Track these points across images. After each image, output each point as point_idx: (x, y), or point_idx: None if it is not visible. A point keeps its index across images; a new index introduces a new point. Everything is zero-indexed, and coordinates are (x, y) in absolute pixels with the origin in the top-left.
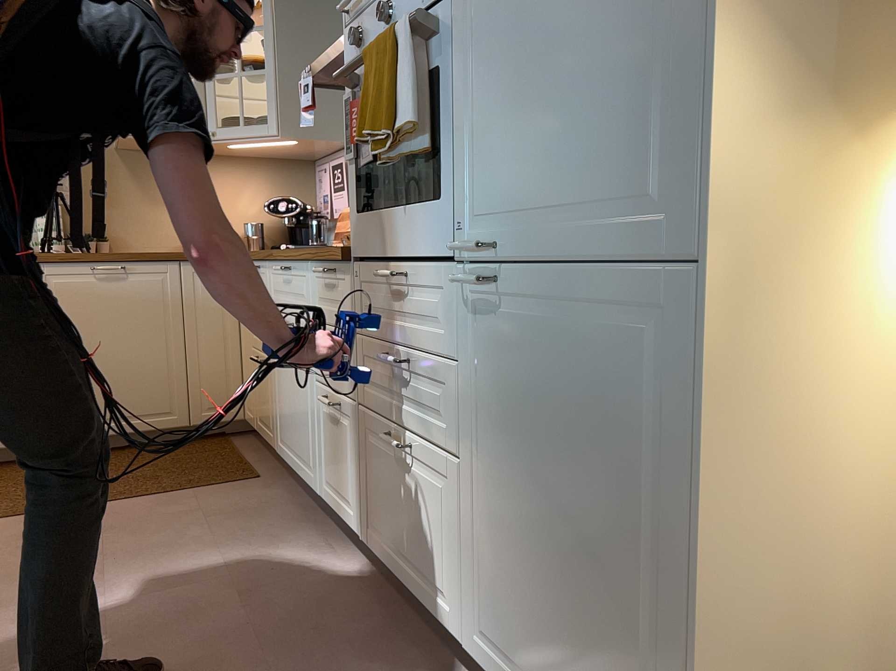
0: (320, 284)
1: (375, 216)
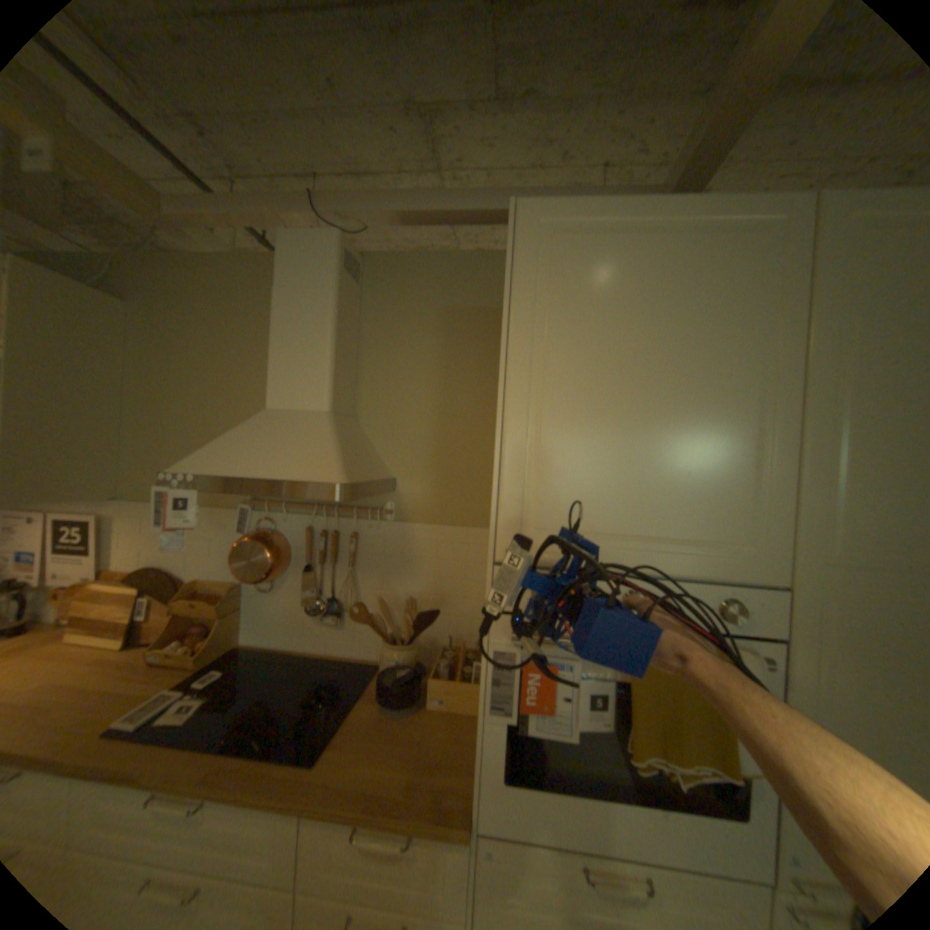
0: (339, 845)
1: (563, 800)
